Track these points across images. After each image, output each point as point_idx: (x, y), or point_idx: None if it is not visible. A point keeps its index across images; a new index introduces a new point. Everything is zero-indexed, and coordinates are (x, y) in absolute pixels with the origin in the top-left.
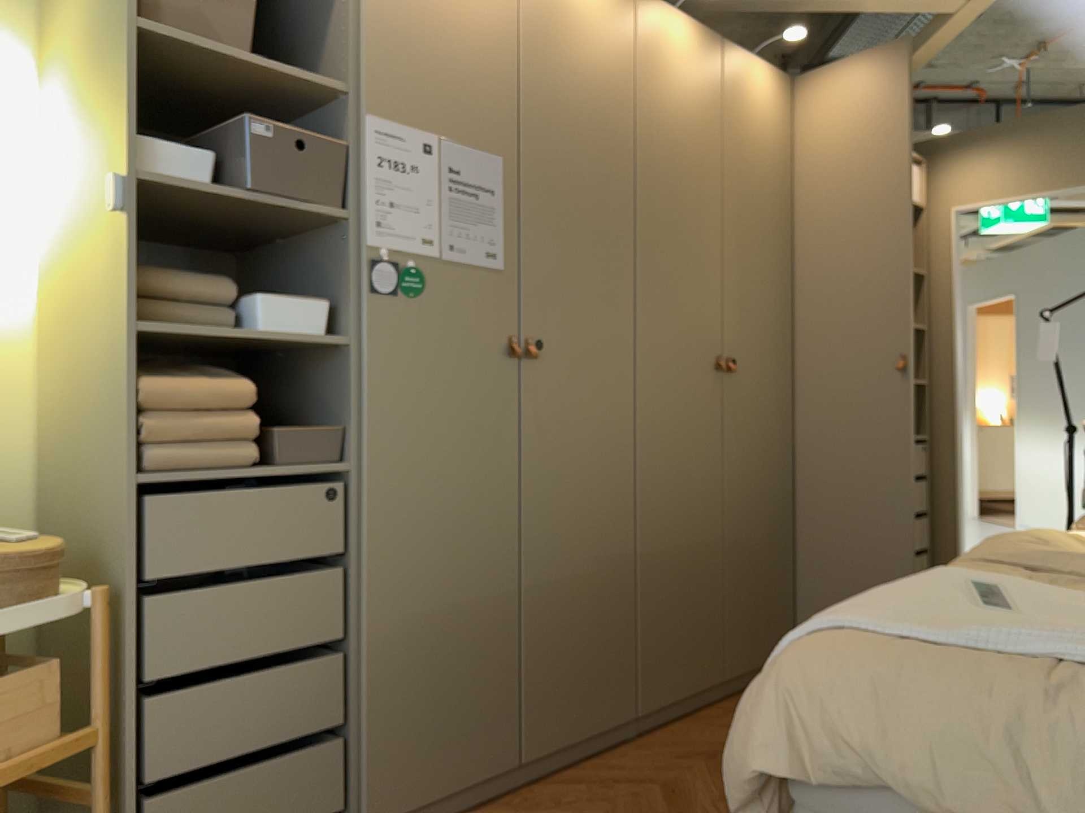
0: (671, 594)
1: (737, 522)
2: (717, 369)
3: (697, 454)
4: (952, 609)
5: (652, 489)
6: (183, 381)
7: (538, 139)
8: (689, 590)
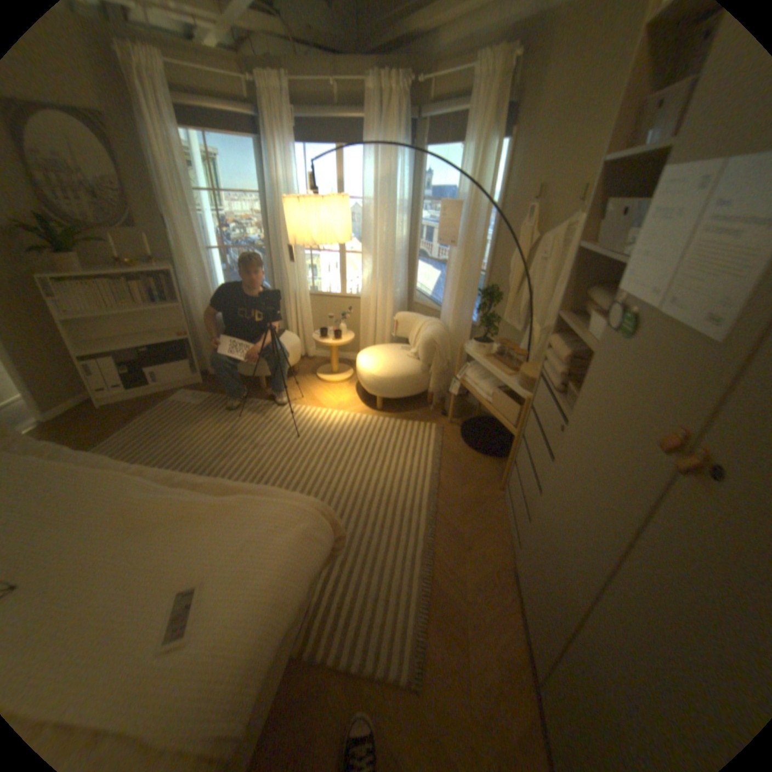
0: None
1: None
2: None
3: None
4: (221, 570)
5: None
6: (561, 341)
7: None
8: None
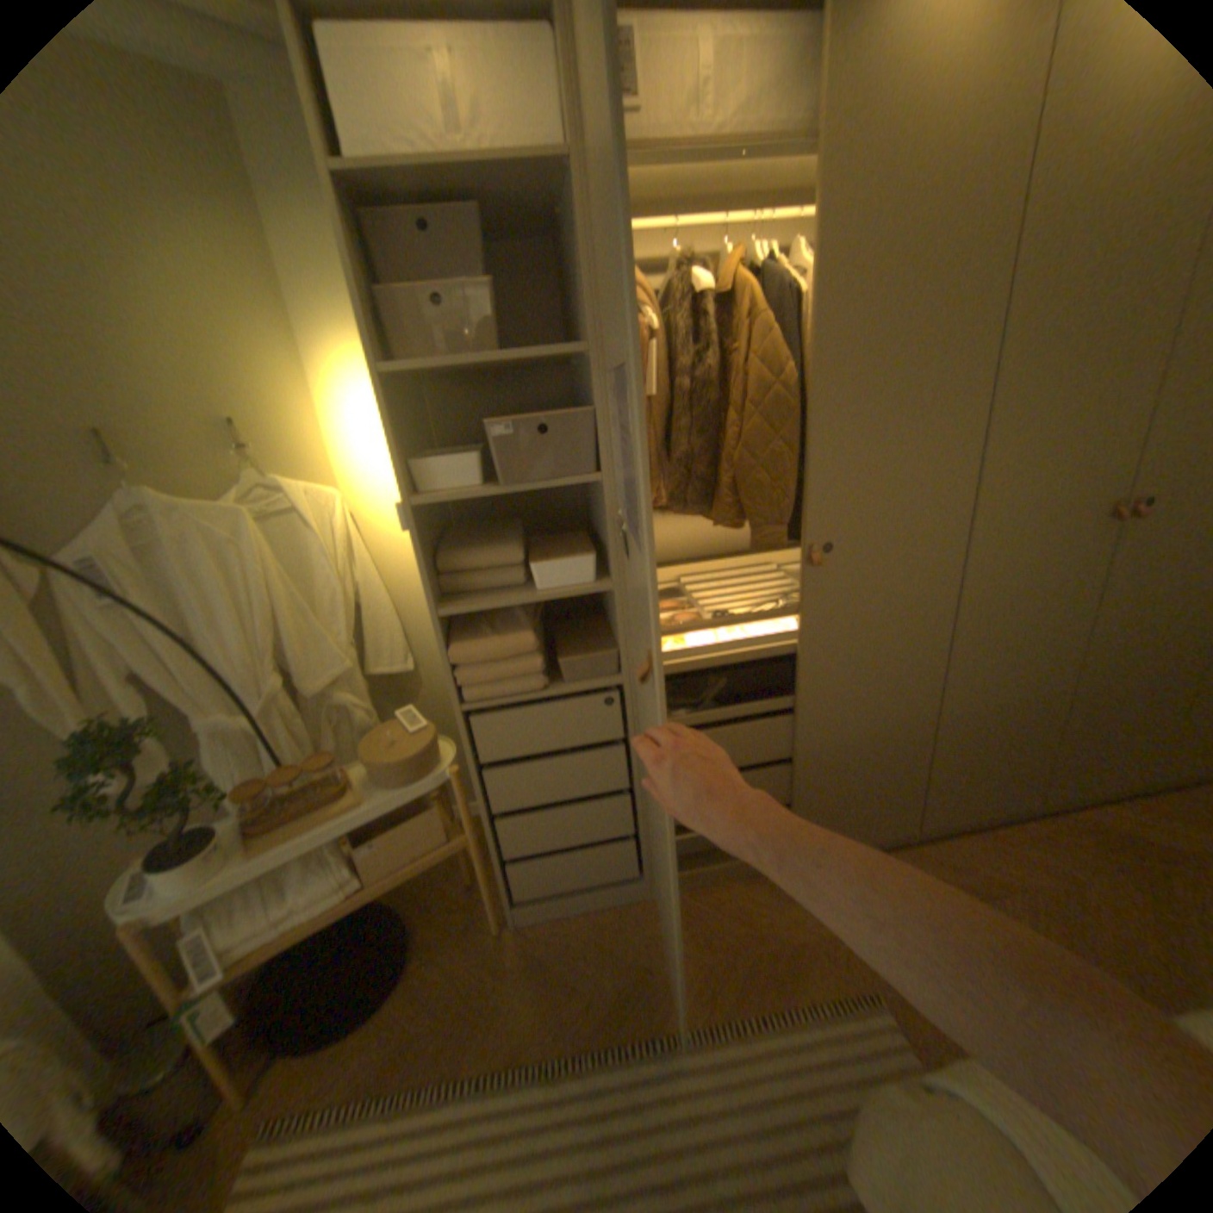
0: (979, 745)
1: (1098, 674)
2: (1112, 511)
3: (1047, 618)
4: None
5: (968, 659)
6: (484, 639)
7: (839, 313)
8: (1006, 740)
